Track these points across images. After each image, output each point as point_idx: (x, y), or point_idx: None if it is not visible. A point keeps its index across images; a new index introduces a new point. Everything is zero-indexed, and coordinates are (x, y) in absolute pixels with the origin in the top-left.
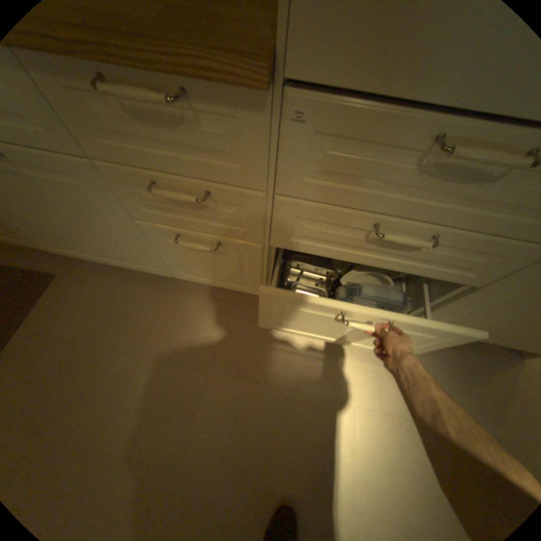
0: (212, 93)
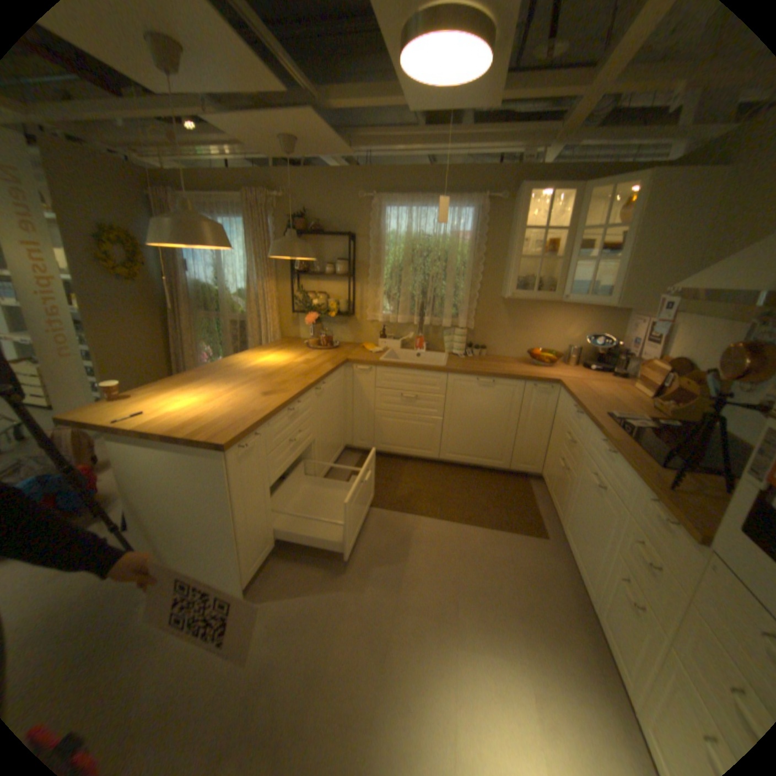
0: (686, 534)
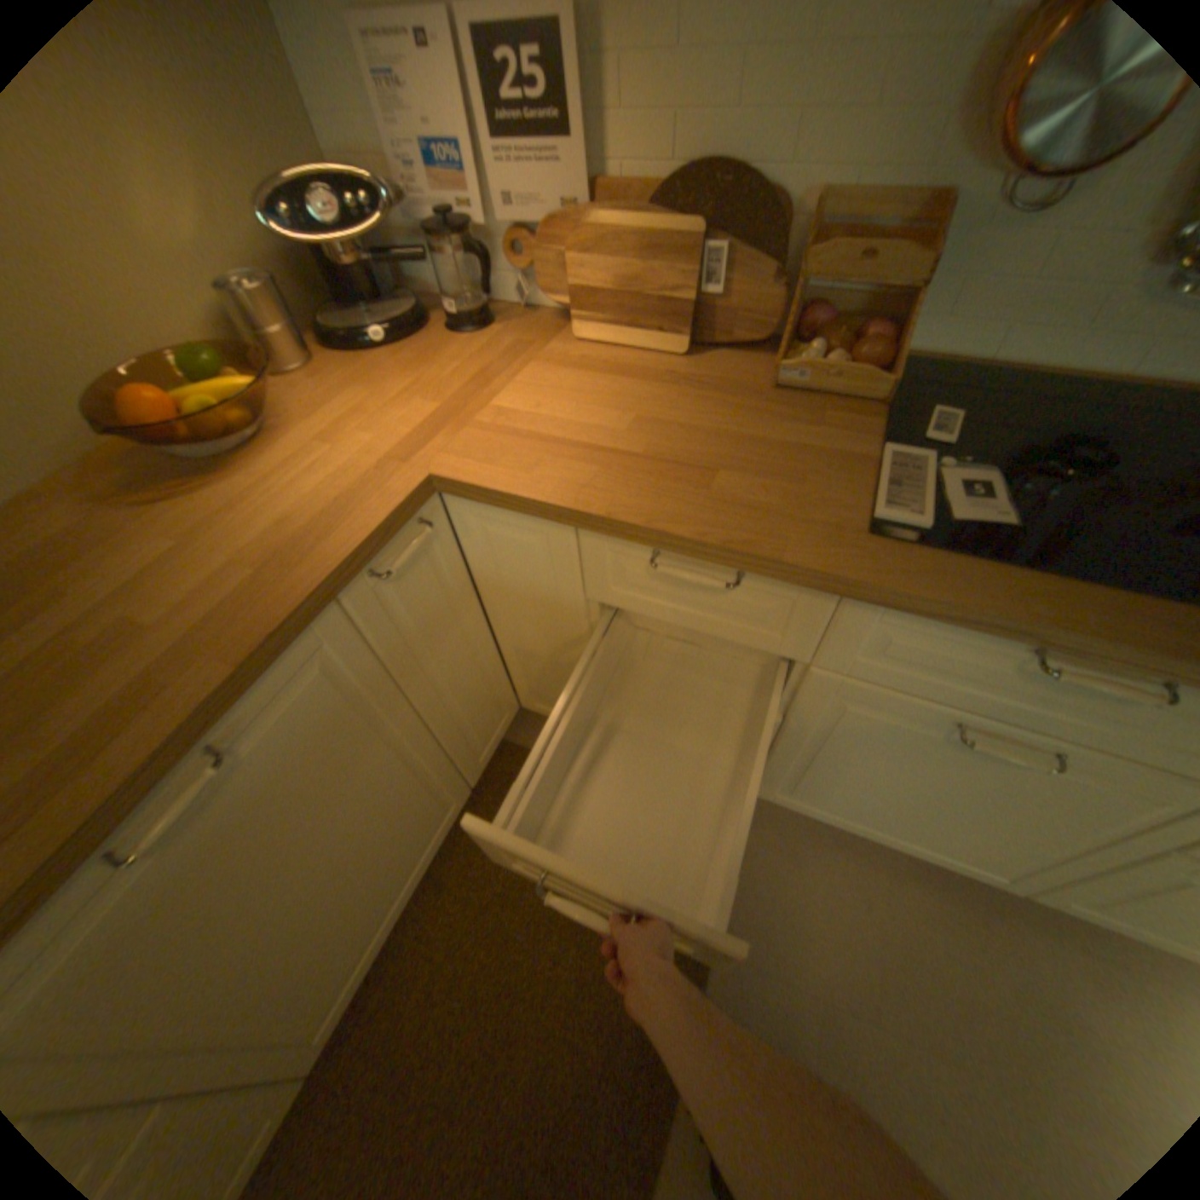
0: None
